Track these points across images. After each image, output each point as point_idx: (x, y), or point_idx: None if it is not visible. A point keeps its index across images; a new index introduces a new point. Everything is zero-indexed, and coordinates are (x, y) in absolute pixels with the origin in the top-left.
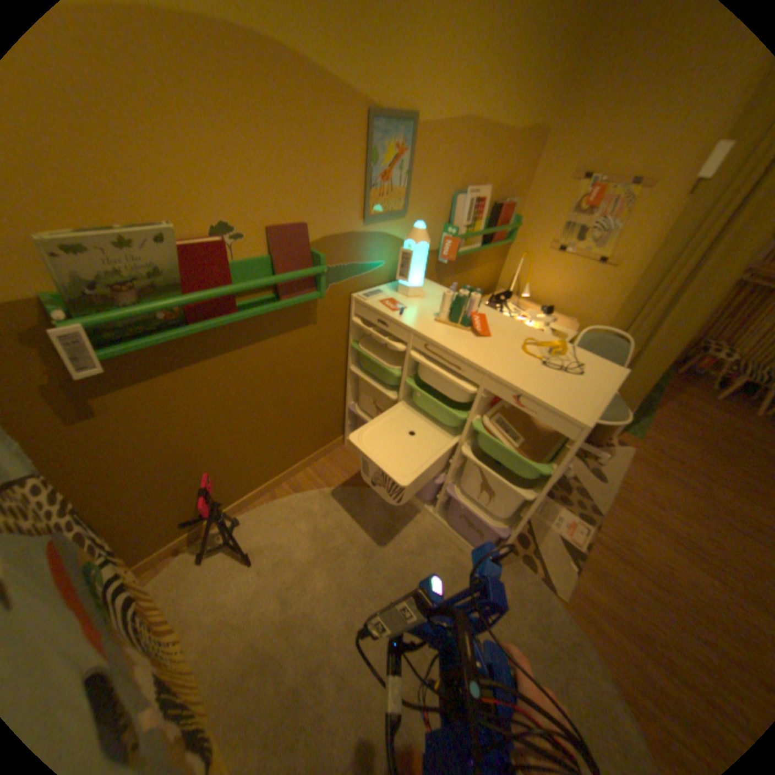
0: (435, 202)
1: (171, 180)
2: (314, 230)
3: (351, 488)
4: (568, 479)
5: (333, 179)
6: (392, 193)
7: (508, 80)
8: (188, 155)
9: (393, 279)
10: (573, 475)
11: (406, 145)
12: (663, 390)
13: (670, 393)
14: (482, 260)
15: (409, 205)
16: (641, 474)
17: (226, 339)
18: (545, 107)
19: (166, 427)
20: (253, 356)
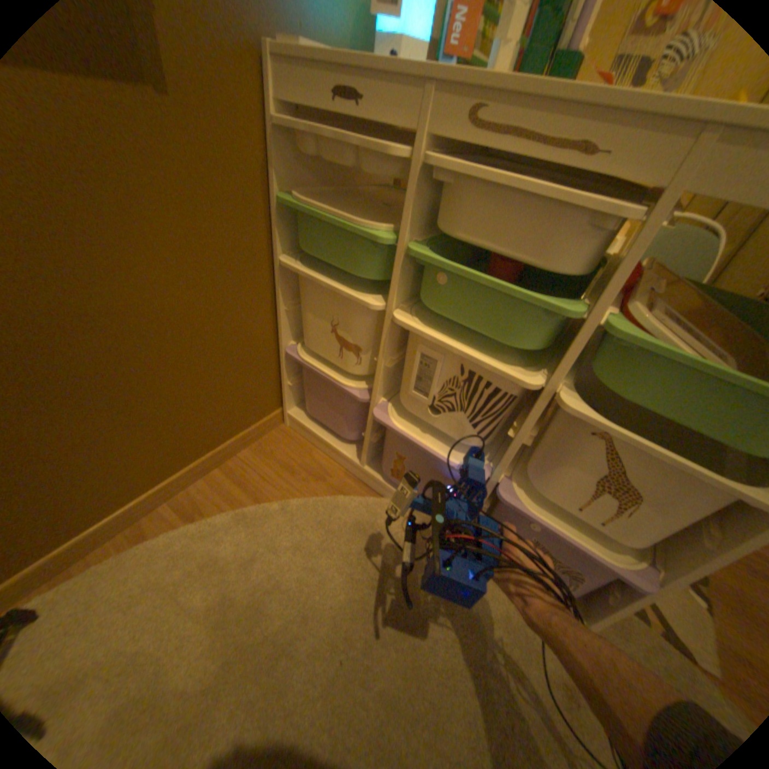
0: None
1: None
2: None
3: (299, 499)
4: None
5: None
6: None
7: None
8: None
9: None
10: None
11: None
12: None
13: None
14: None
15: None
16: None
17: None
18: None
19: None
20: None
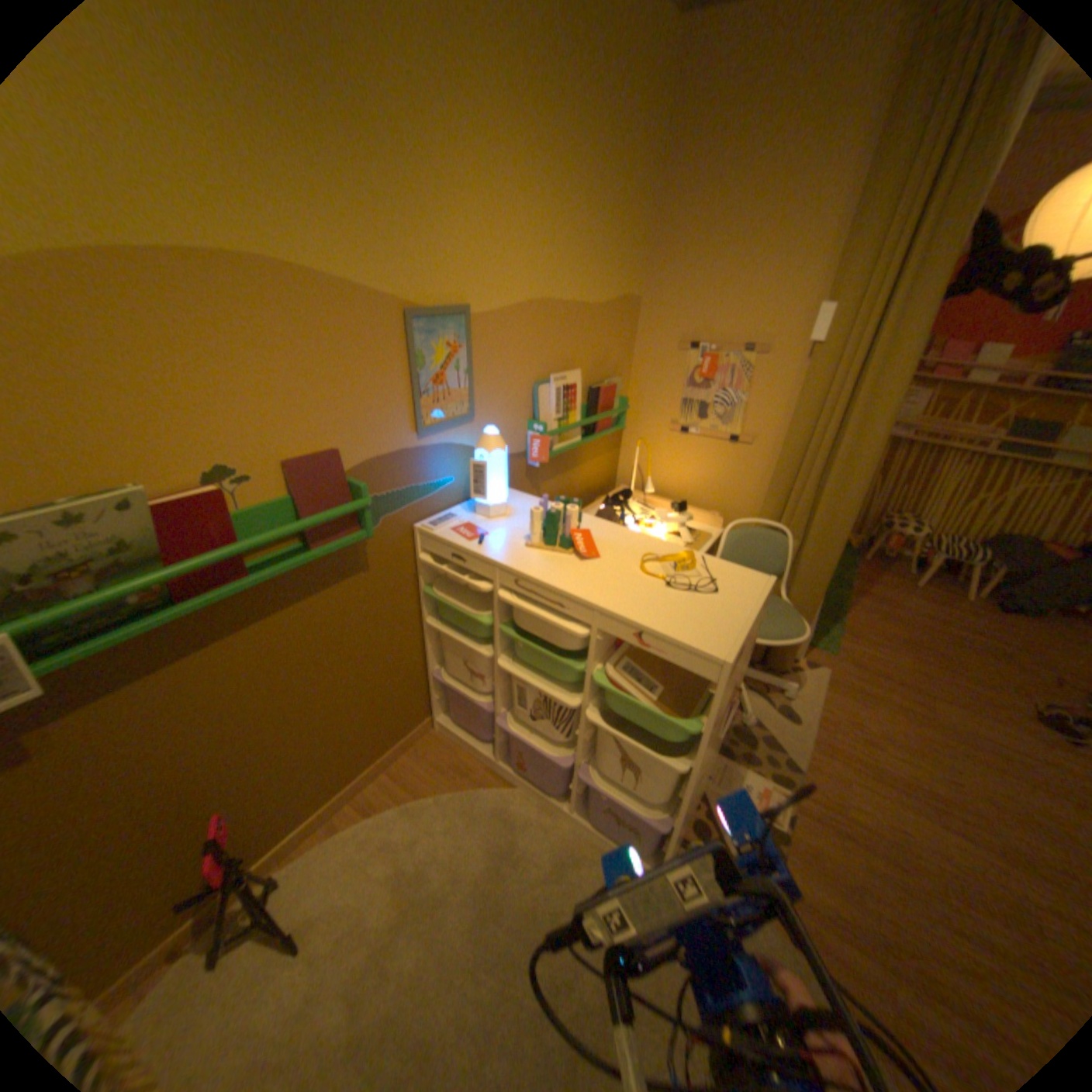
0: (511, 398)
1: (142, 427)
2: (350, 455)
3: (448, 795)
4: (750, 728)
5: (368, 392)
6: (450, 396)
7: (576, 257)
8: (165, 394)
9: (470, 496)
10: (755, 721)
11: (460, 341)
12: (851, 584)
13: (861, 586)
14: (588, 454)
15: (476, 406)
16: (842, 705)
17: (236, 613)
18: (628, 278)
19: (149, 755)
20: (278, 629)
